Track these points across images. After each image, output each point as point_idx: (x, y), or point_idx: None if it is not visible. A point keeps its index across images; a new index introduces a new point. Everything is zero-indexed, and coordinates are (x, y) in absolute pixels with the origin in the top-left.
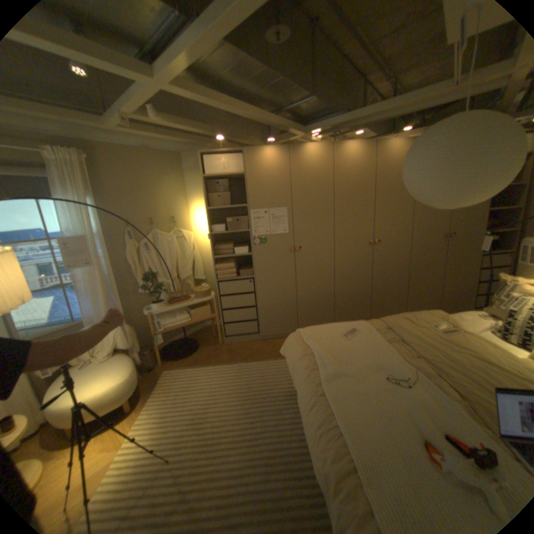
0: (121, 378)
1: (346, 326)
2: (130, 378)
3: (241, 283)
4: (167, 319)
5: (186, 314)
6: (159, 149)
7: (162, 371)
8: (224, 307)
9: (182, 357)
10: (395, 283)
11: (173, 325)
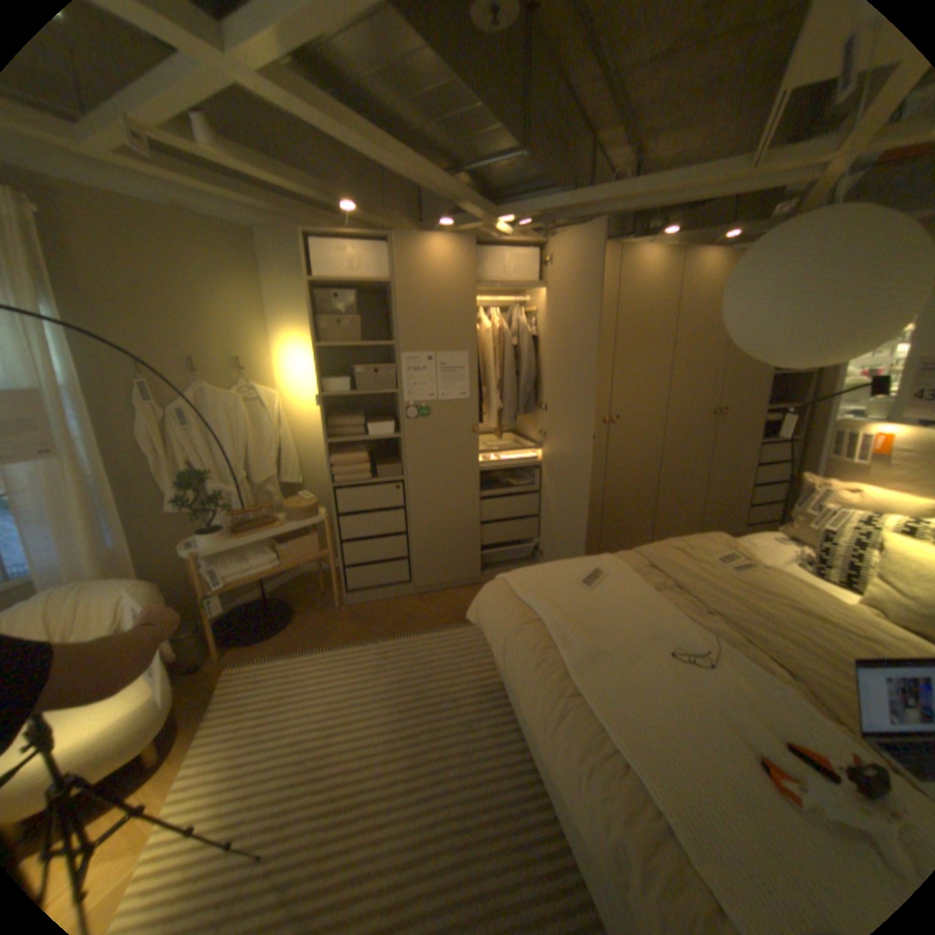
0: (139, 695)
1: (583, 565)
2: (159, 693)
3: (381, 491)
4: (230, 565)
5: (270, 552)
6: (208, 215)
7: (222, 669)
8: (347, 536)
9: (262, 638)
10: (639, 488)
11: (244, 576)
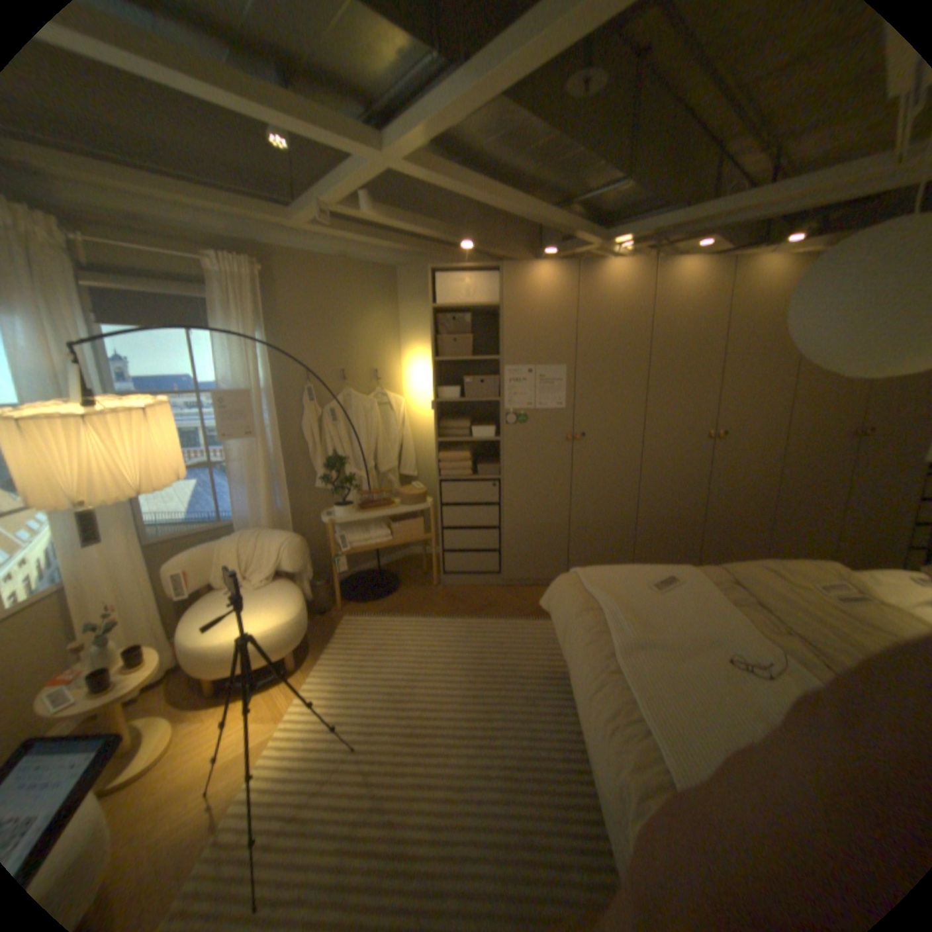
0: (286, 615)
1: (658, 572)
2: (299, 618)
3: (478, 487)
4: (355, 535)
5: (385, 529)
6: (364, 261)
7: (342, 617)
8: (447, 525)
9: (373, 599)
10: (750, 511)
11: (364, 545)
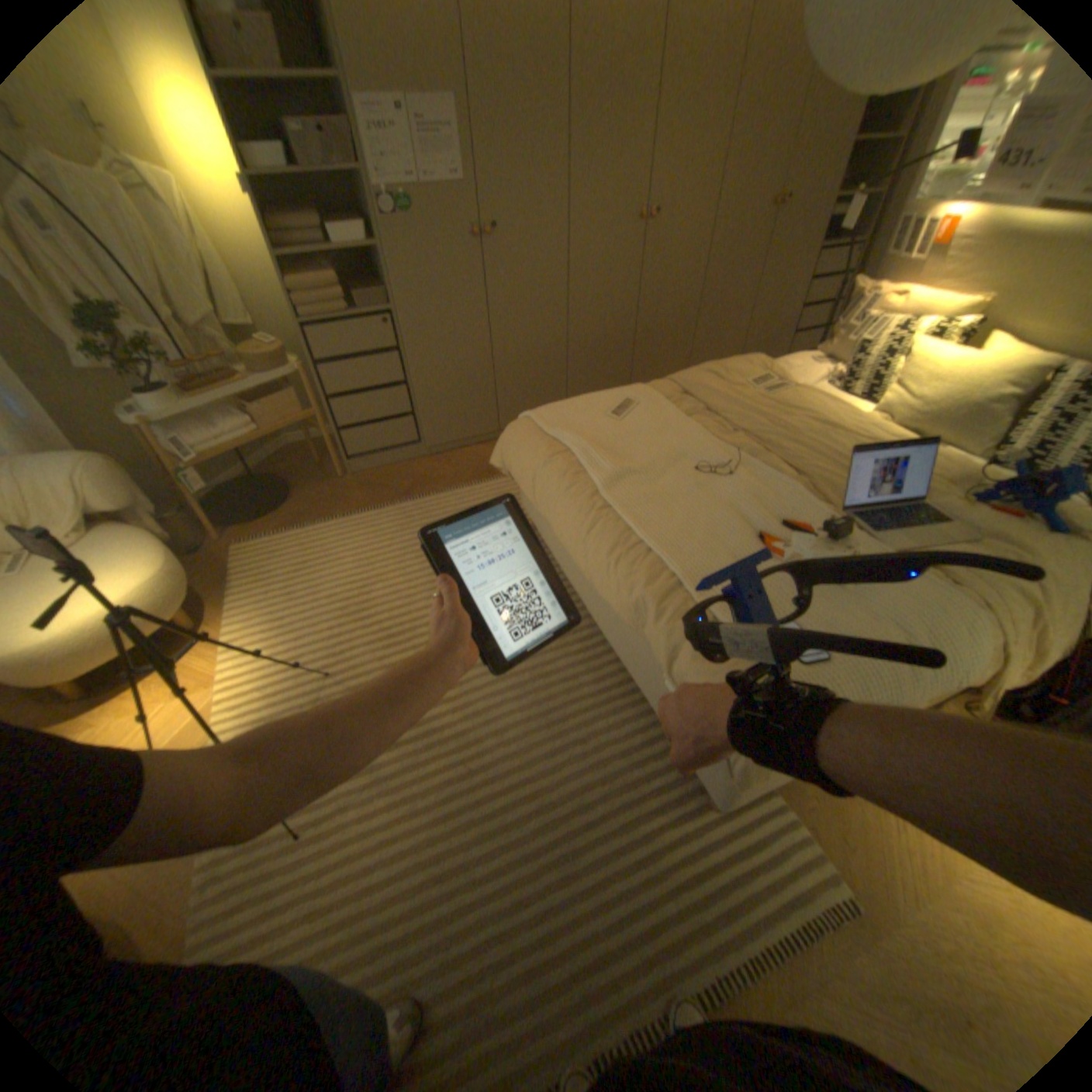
0: (145, 567)
1: (610, 397)
2: (167, 565)
3: (362, 328)
4: (193, 433)
5: (238, 416)
6: None
7: (225, 546)
8: (330, 391)
9: (260, 514)
10: (675, 313)
11: (215, 445)
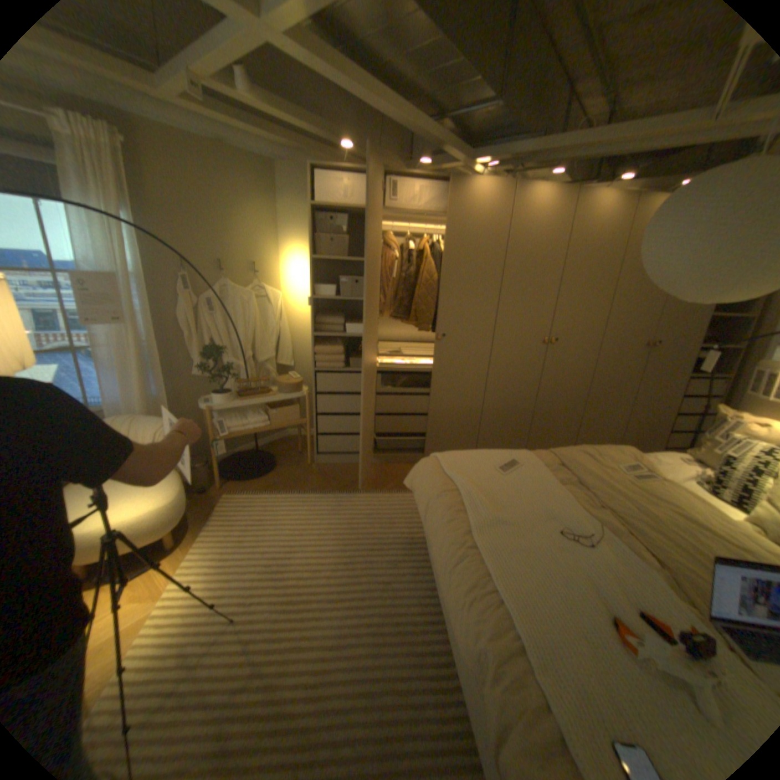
0: (163, 499)
1: (503, 456)
2: (177, 500)
3: (350, 379)
4: (234, 420)
5: (263, 415)
6: (241, 149)
7: (221, 494)
8: (321, 411)
9: (252, 477)
10: (568, 403)
11: (243, 429)
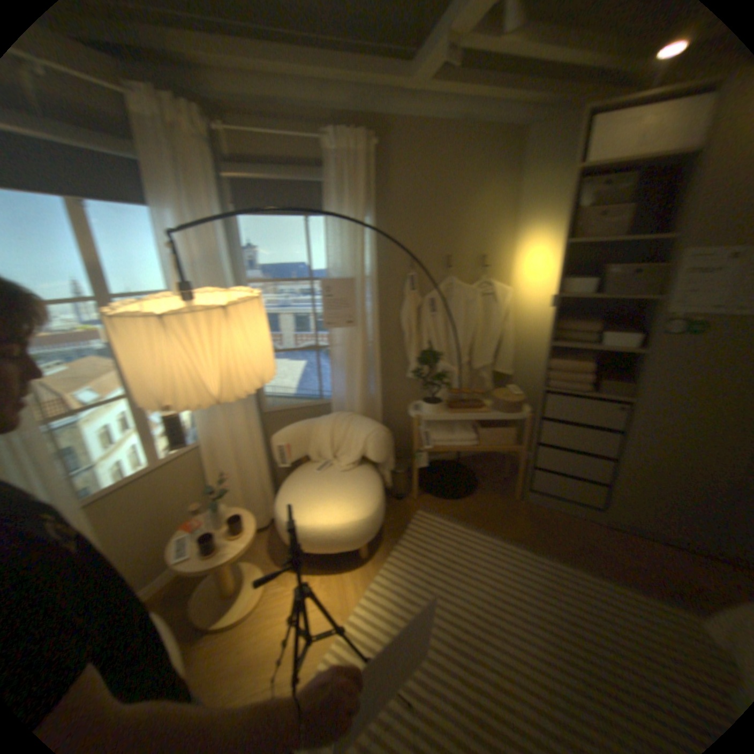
0: (366, 510)
1: None
2: (378, 514)
3: (600, 407)
4: (441, 432)
5: (473, 431)
6: (492, 121)
7: (419, 507)
8: (546, 441)
9: (451, 497)
10: None
11: (449, 445)
